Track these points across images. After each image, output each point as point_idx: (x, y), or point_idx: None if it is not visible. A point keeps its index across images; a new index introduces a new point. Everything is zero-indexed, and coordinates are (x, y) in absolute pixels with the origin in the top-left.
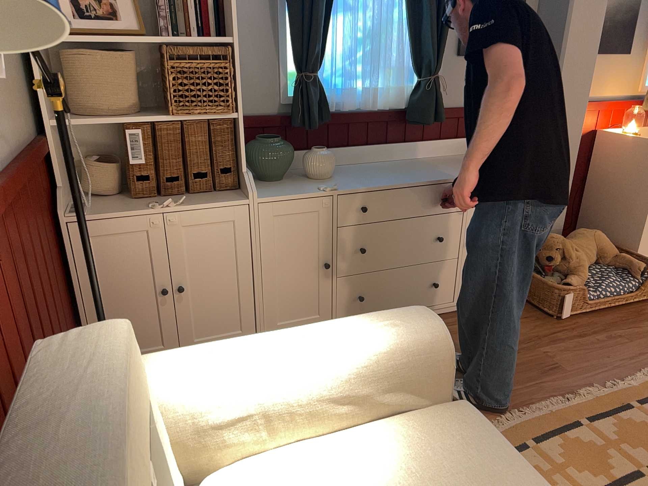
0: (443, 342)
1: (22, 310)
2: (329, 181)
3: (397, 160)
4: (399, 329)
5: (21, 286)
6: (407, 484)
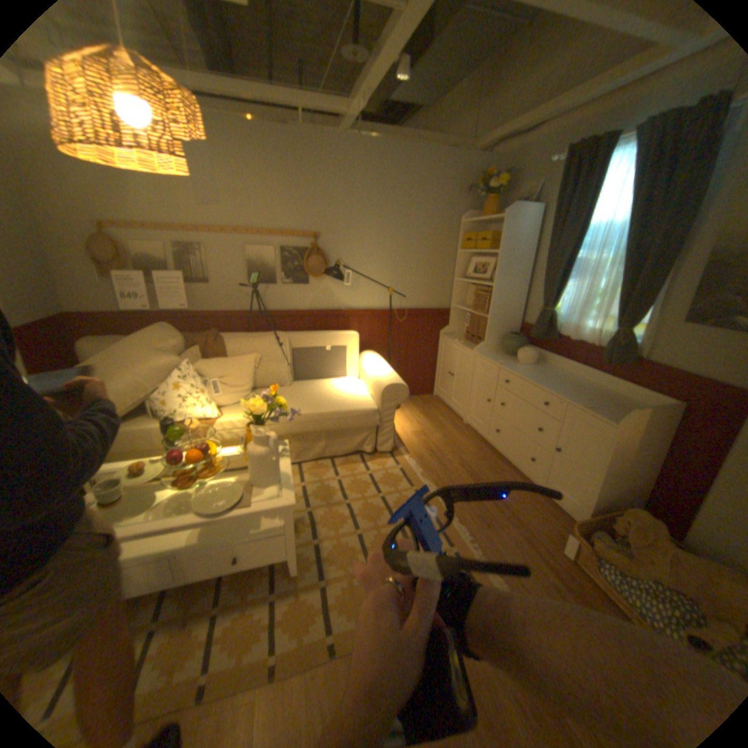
0: (385, 389)
1: (388, 340)
2: (517, 365)
3: (596, 384)
4: (386, 379)
5: (392, 335)
6: (345, 395)
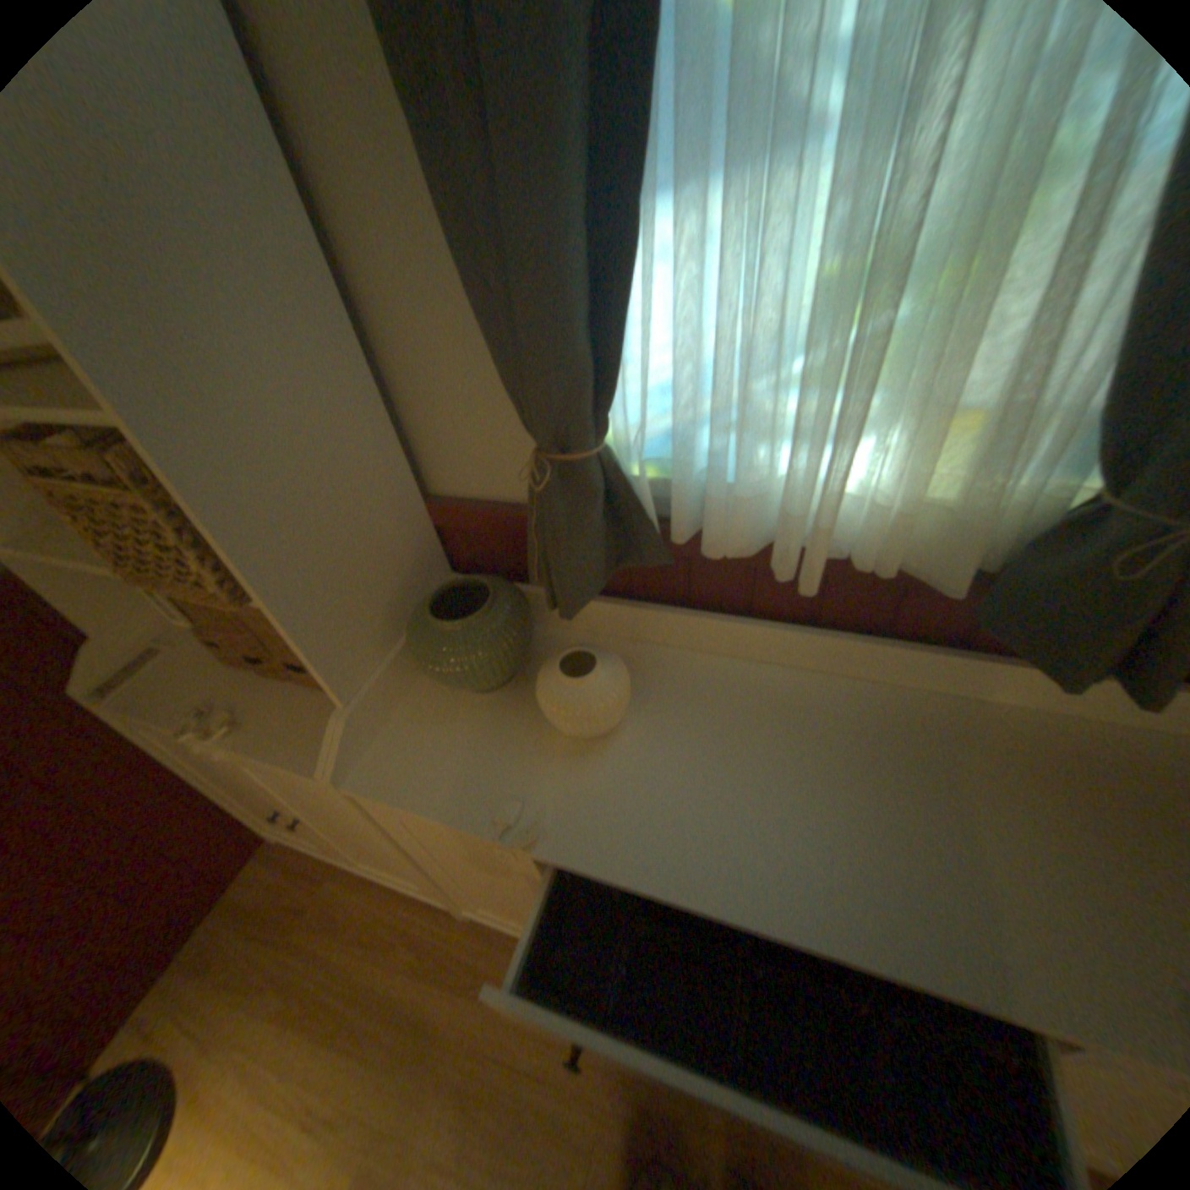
0: None
1: None
2: (582, 762)
3: (909, 690)
4: None
5: None
6: None
